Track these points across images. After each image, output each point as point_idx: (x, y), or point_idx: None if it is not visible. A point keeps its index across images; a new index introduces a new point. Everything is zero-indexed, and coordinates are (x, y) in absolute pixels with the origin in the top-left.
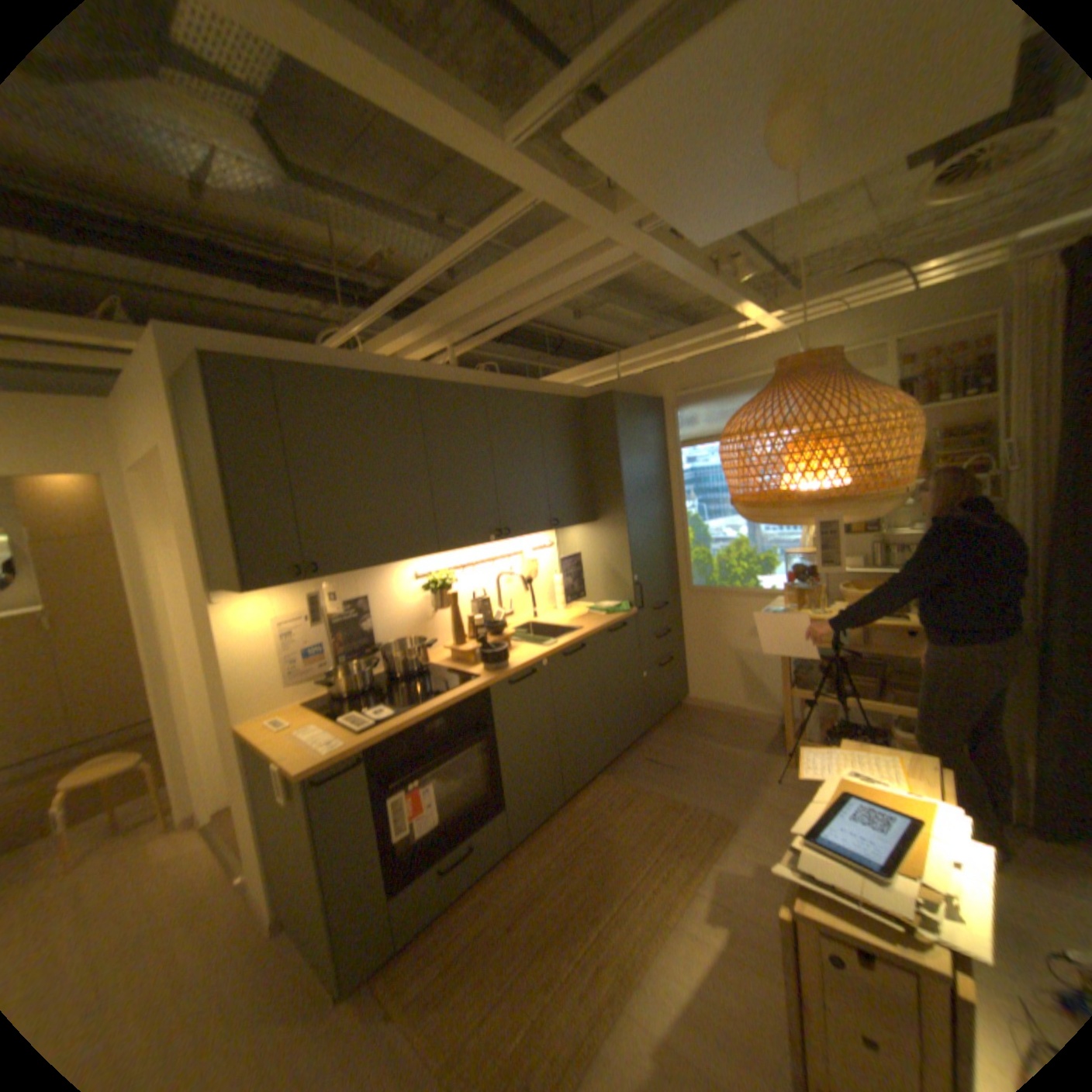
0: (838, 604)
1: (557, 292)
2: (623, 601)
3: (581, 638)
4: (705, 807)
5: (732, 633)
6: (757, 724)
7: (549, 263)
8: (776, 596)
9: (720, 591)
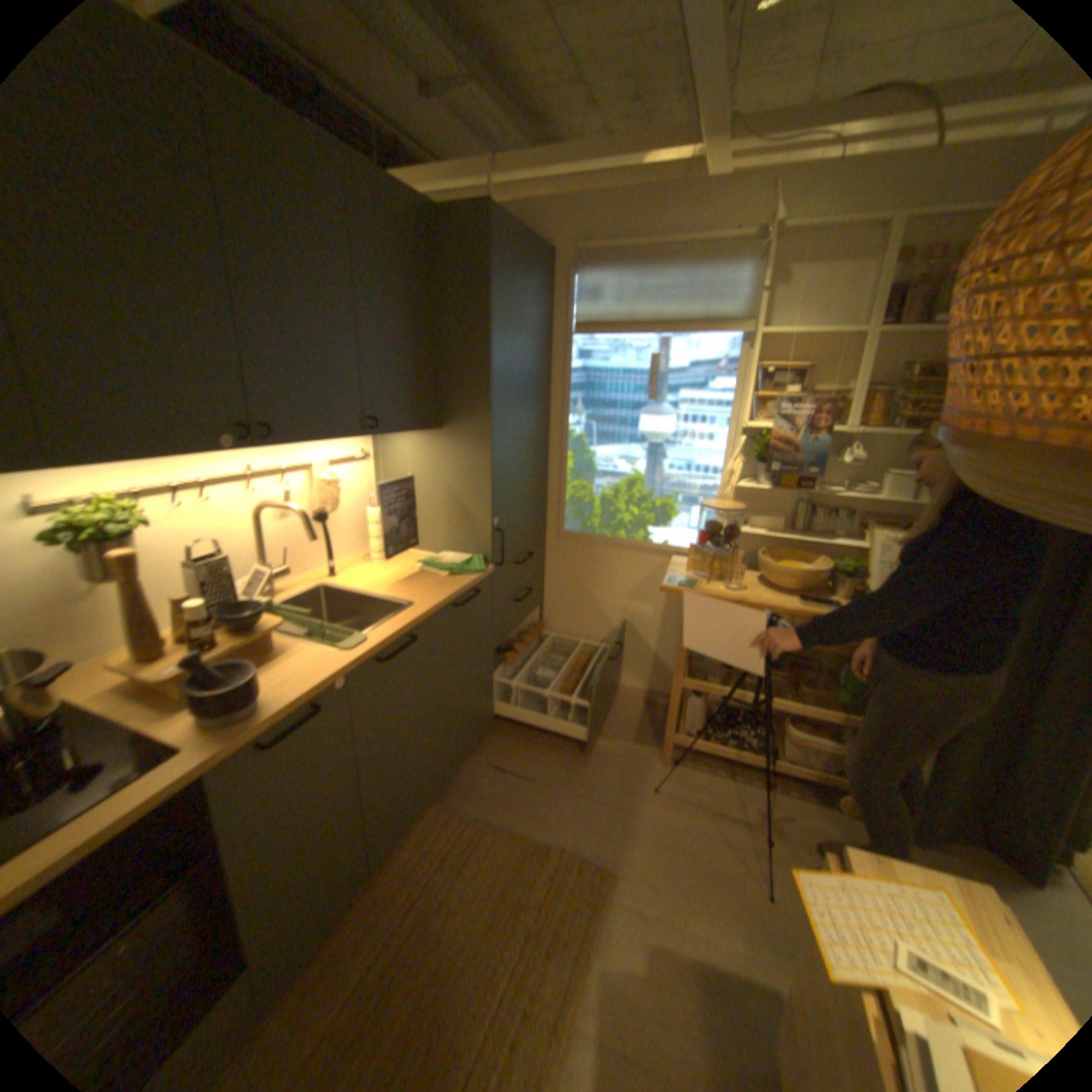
0: (746, 573)
1: None
2: (476, 552)
3: (411, 625)
4: (572, 843)
5: (605, 593)
6: (620, 698)
7: None
8: (667, 553)
9: (599, 540)
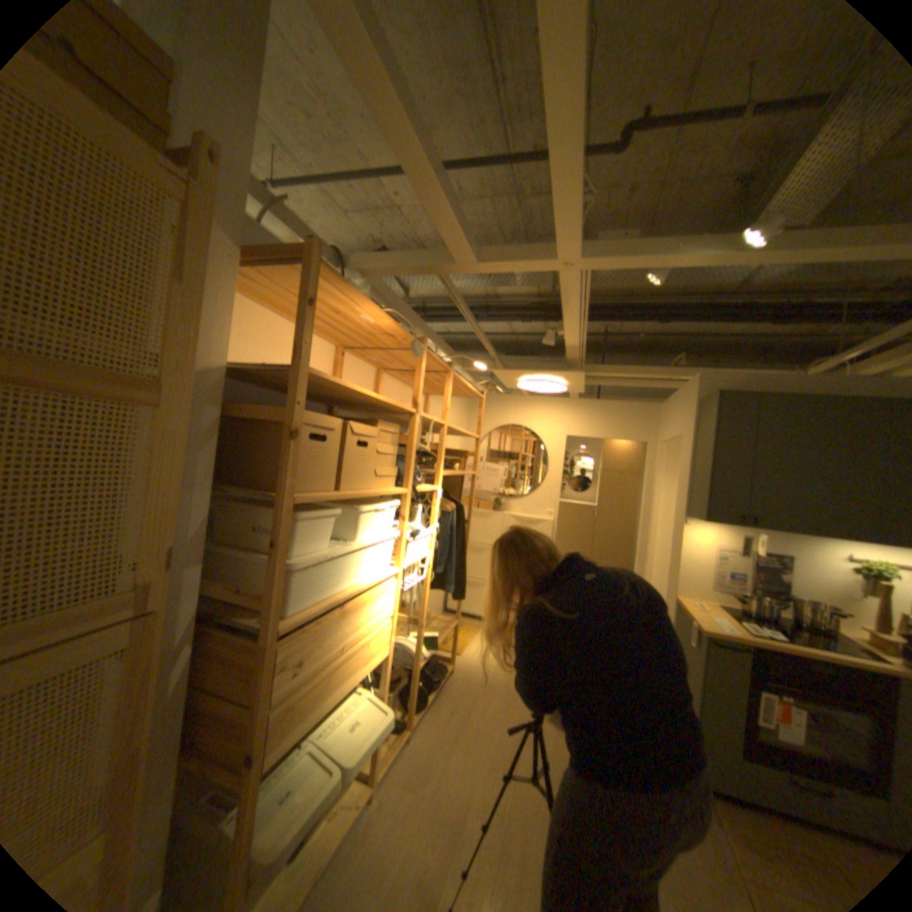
0: None
1: None
2: None
3: None
4: None
5: None
6: None
7: None
8: None
9: None
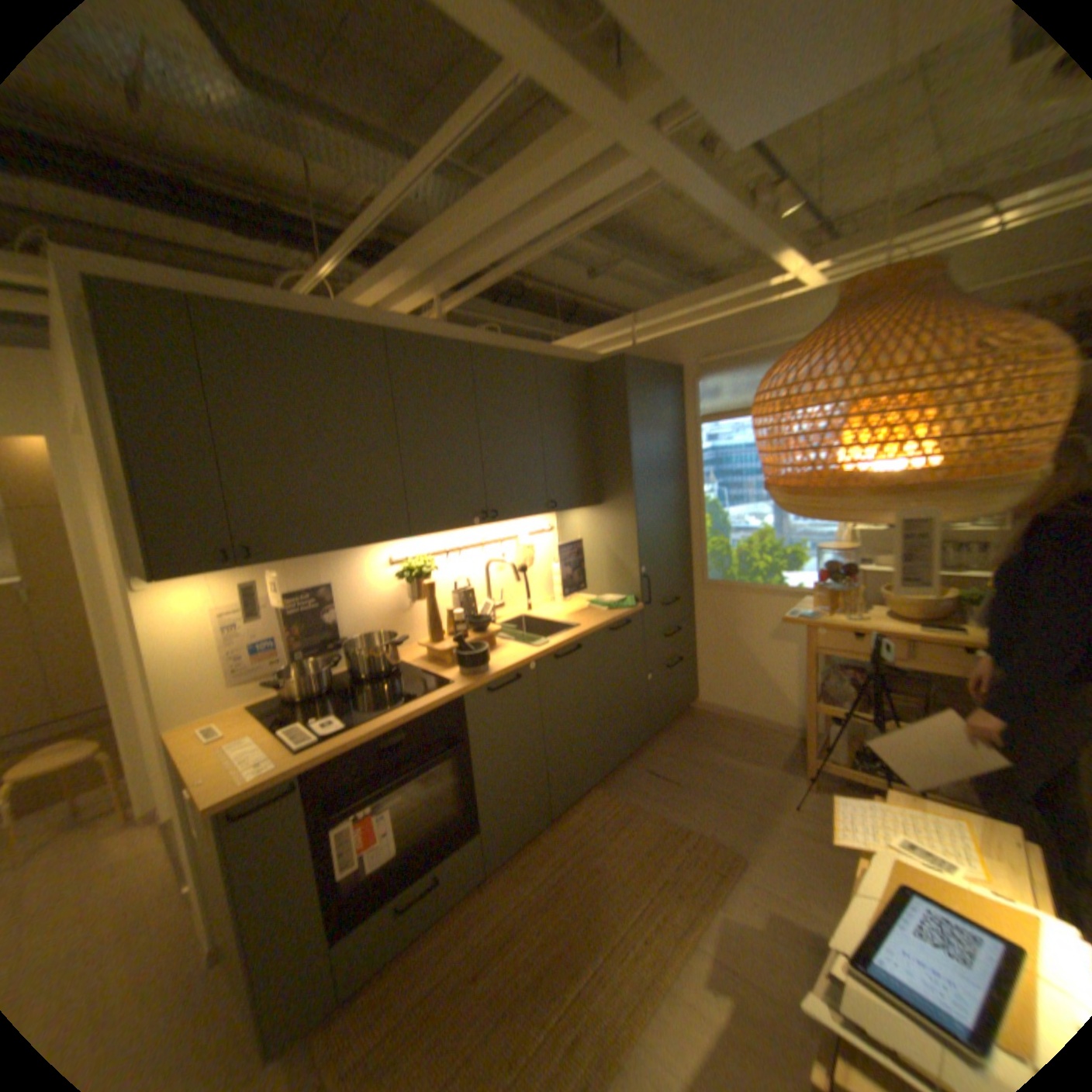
0: (877, 609)
1: (556, 225)
2: (628, 595)
3: (577, 638)
4: (711, 834)
5: (750, 634)
6: (774, 735)
7: (544, 180)
8: (803, 595)
9: (739, 587)
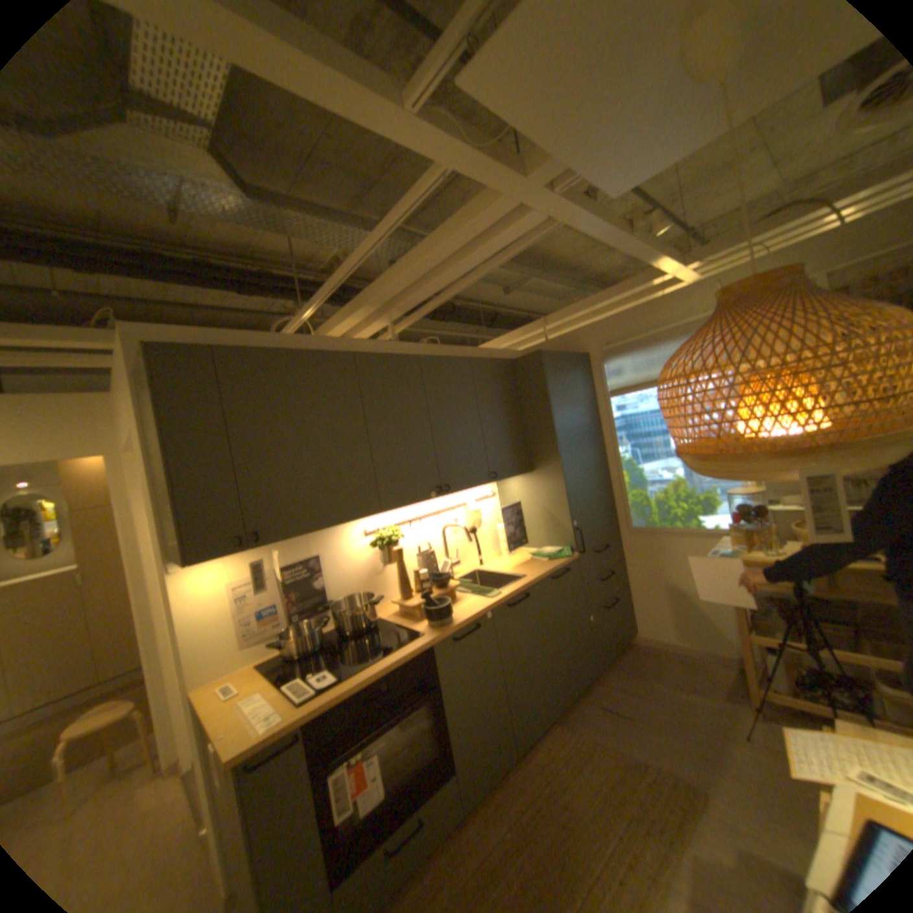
0: (791, 544)
1: (479, 262)
2: (564, 546)
3: (525, 587)
4: (668, 768)
5: (677, 573)
6: (713, 667)
7: (468, 234)
8: (721, 535)
9: (661, 532)
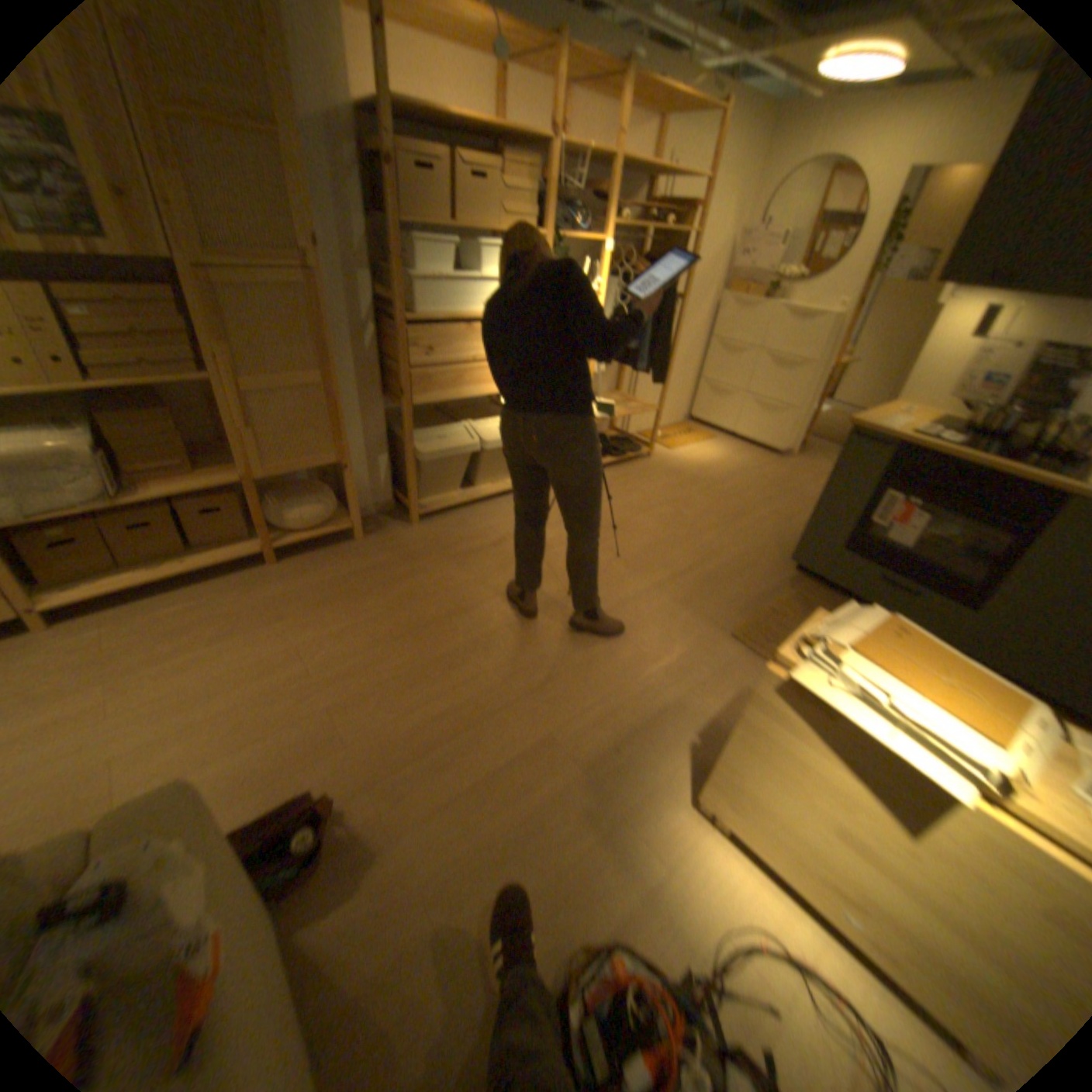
0: None
1: None
2: None
3: None
4: None
5: None
6: None
7: None
8: None
9: None
